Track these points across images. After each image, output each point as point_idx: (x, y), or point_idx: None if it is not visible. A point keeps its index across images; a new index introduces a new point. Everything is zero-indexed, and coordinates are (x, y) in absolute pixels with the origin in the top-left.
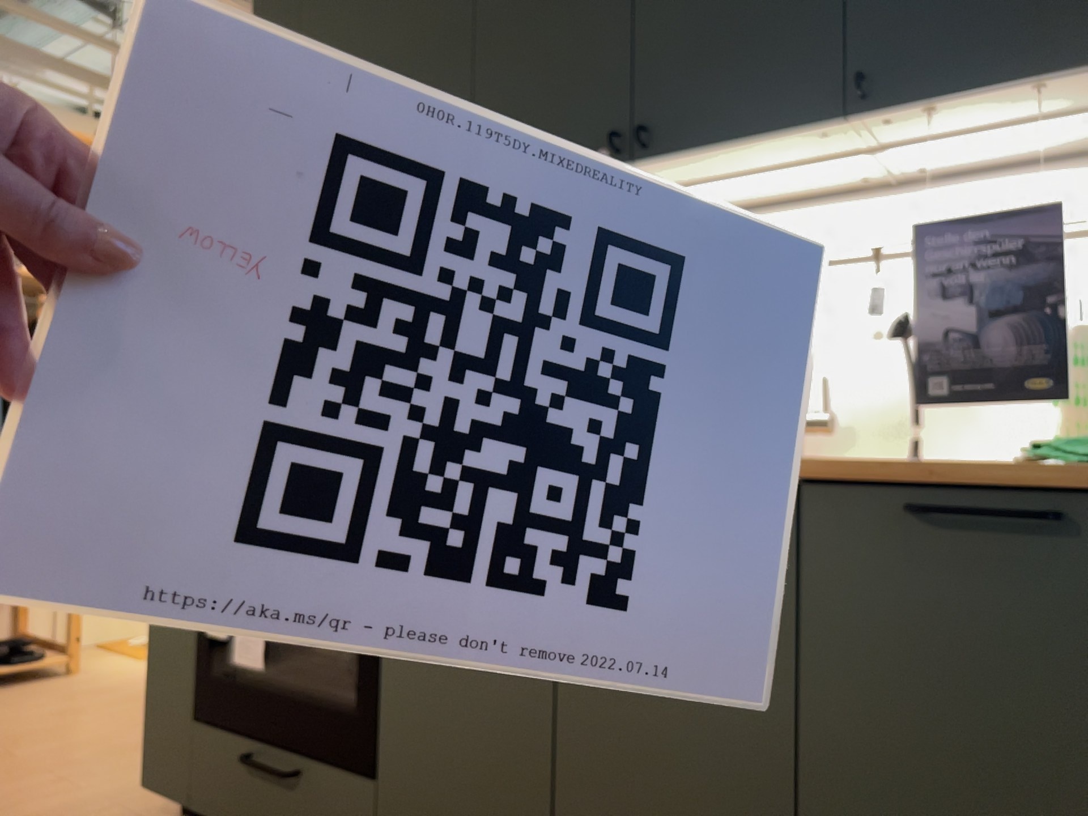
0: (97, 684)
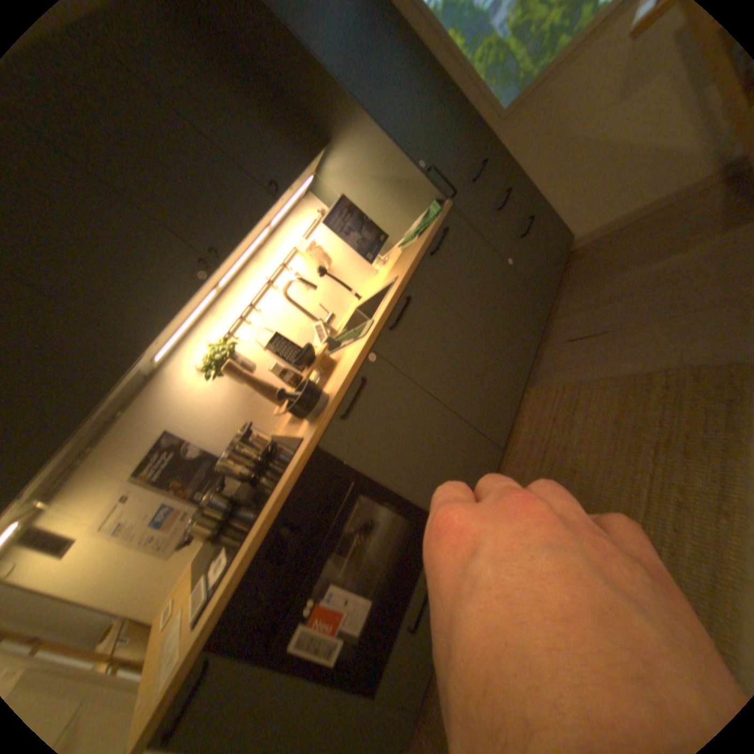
0: None
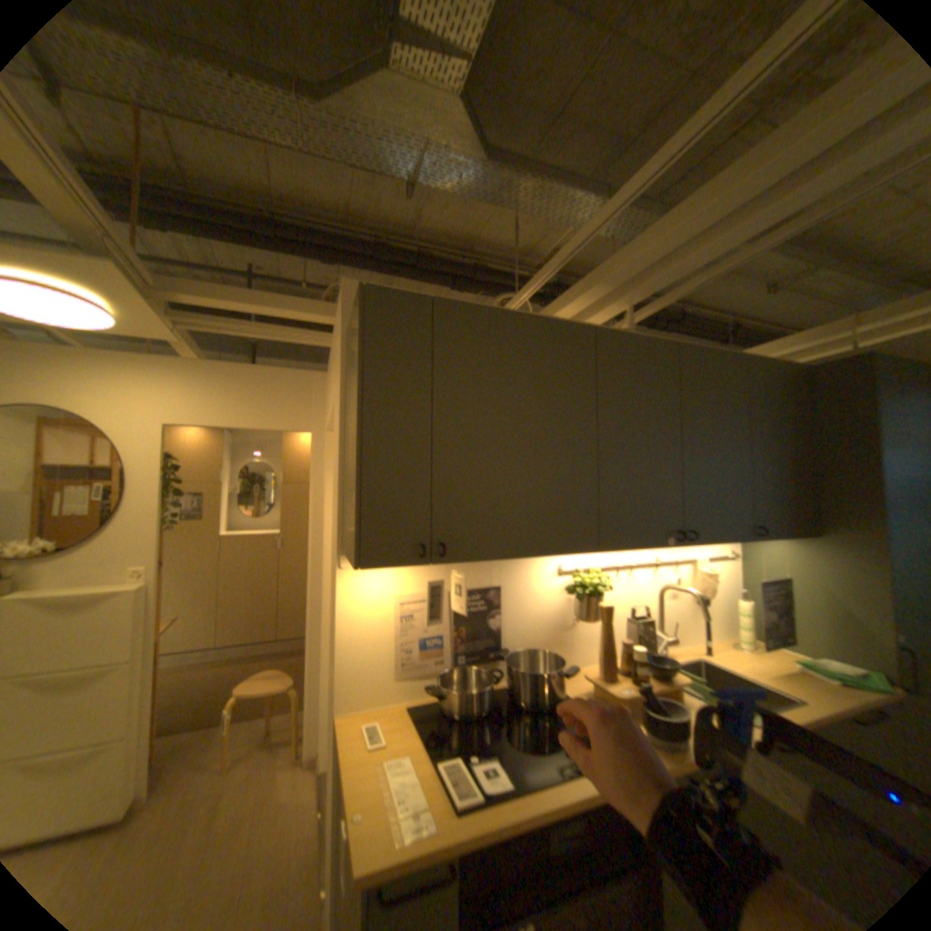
0: None
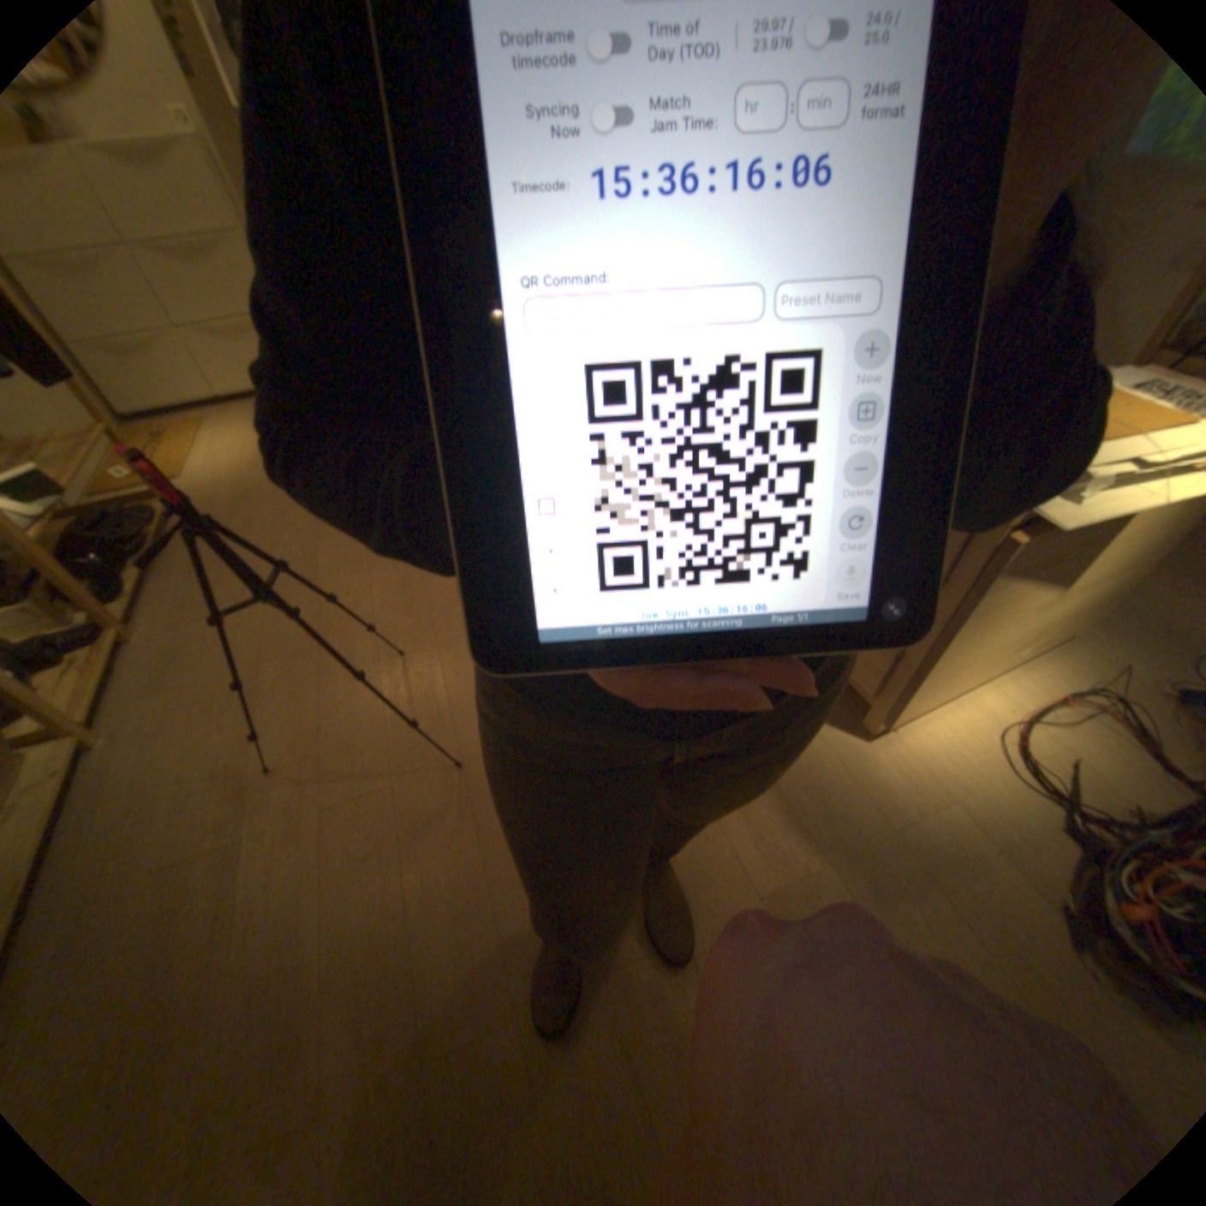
0: (217, 497)
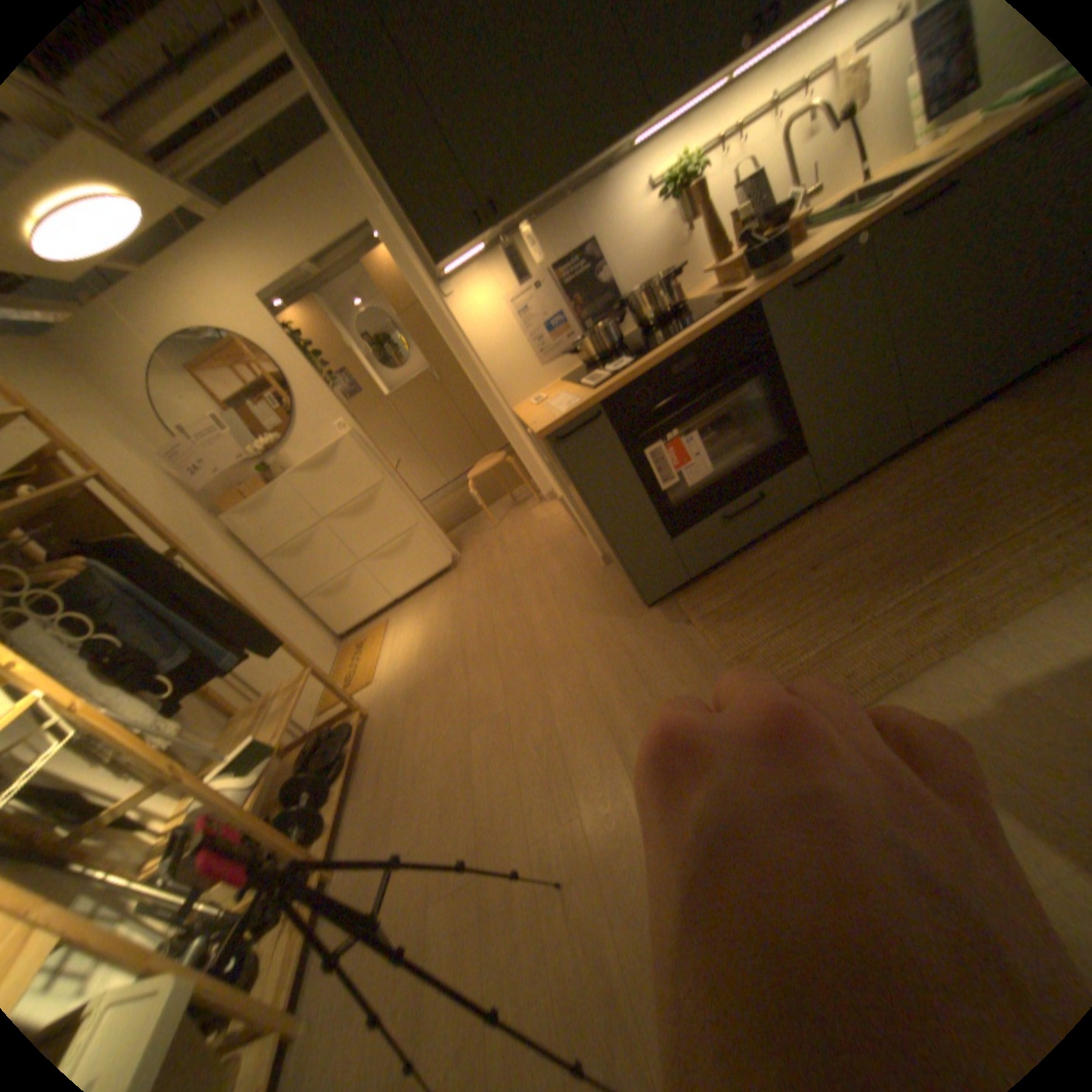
0: (397, 694)
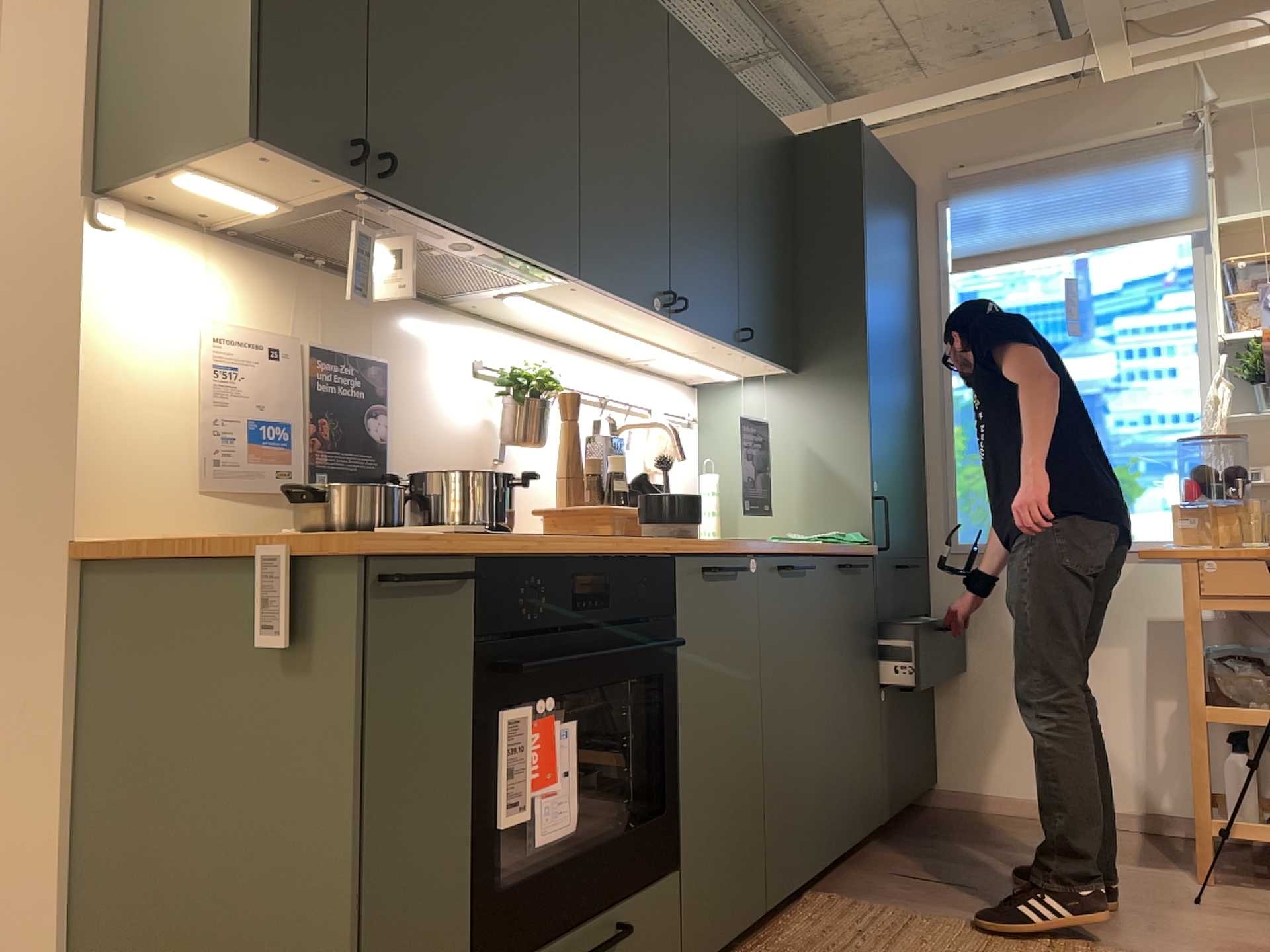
0: None
